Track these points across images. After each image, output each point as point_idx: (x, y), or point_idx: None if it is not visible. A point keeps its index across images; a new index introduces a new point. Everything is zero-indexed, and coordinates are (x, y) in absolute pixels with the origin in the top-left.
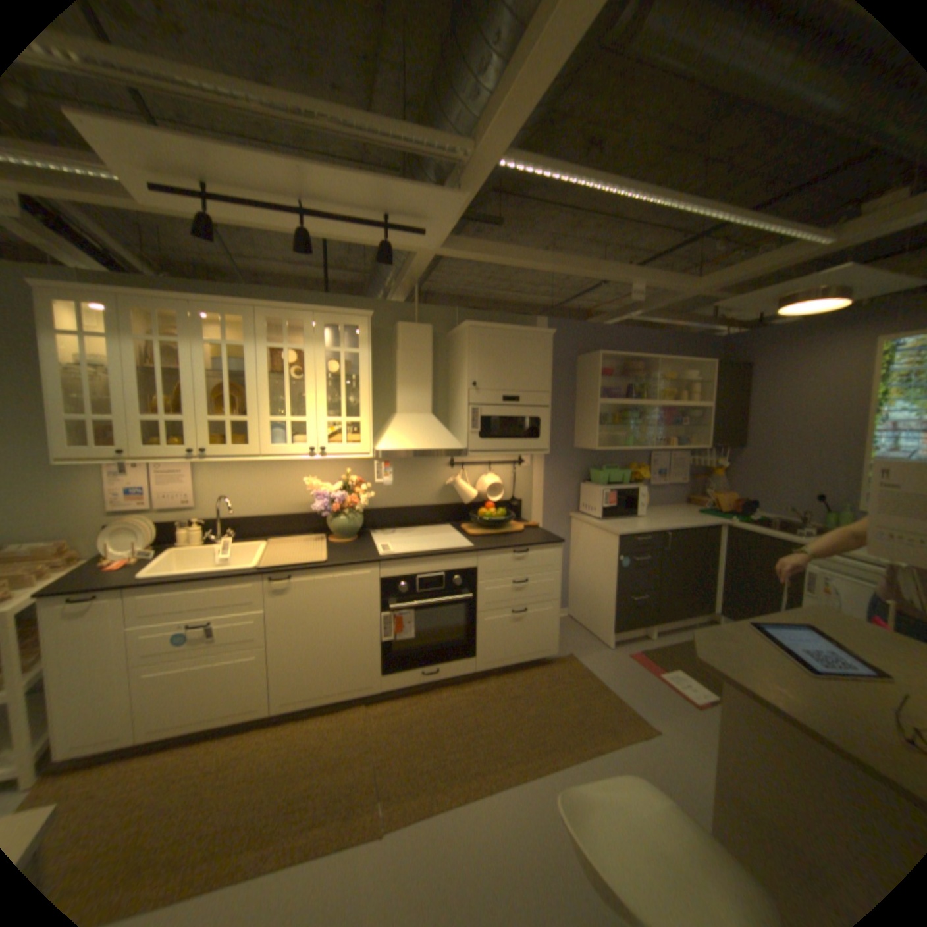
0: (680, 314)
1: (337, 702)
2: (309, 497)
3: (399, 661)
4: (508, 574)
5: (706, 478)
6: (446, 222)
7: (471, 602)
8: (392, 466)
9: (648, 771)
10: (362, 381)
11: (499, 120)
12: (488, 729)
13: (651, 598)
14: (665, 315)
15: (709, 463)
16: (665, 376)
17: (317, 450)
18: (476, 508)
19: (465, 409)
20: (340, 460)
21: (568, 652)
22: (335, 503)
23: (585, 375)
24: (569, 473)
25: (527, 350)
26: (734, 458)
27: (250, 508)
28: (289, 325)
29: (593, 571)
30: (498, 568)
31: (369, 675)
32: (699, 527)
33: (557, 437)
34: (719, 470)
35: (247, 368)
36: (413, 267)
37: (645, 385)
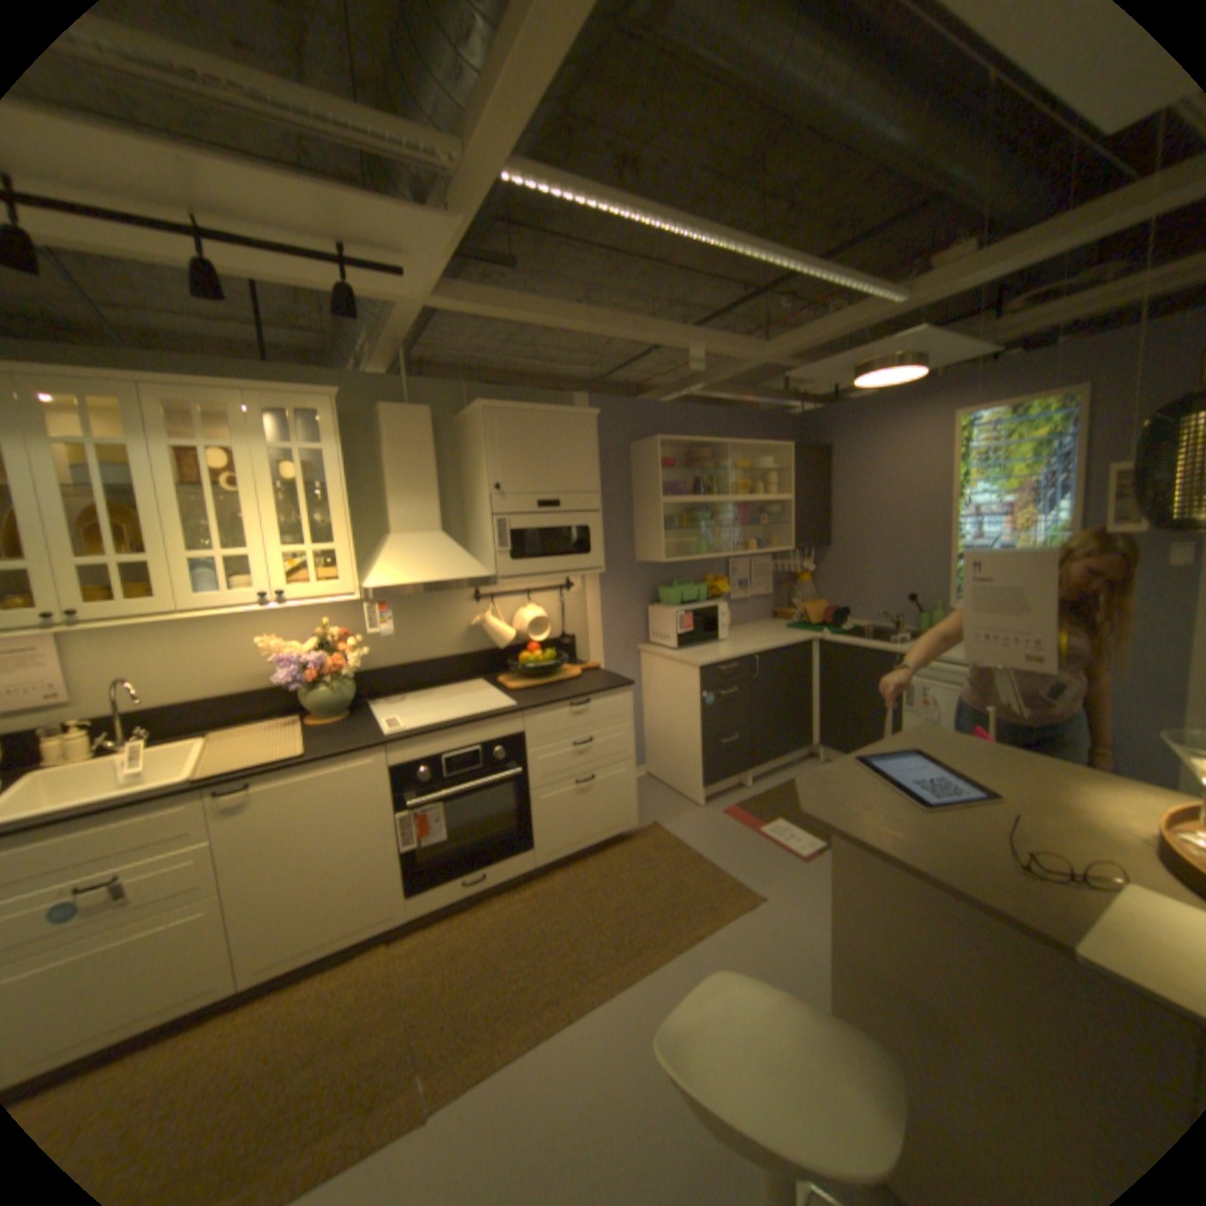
0: (747, 388)
1: (342, 949)
2: (267, 665)
3: (428, 875)
4: (566, 735)
5: (791, 587)
6: (434, 260)
7: (521, 779)
8: (392, 608)
9: (754, 948)
10: (332, 491)
11: (494, 113)
12: (558, 939)
13: (741, 739)
14: (730, 390)
15: (792, 568)
16: (736, 465)
17: (272, 595)
18: (517, 653)
19: (488, 522)
20: (312, 607)
21: (650, 821)
22: (309, 669)
23: (641, 468)
24: (632, 595)
25: (565, 439)
26: (819, 560)
27: (171, 692)
28: (205, 412)
29: (672, 716)
30: (553, 729)
31: (386, 903)
32: (788, 646)
33: (613, 550)
34: (804, 576)
35: (138, 479)
36: (393, 324)
37: (714, 478)
